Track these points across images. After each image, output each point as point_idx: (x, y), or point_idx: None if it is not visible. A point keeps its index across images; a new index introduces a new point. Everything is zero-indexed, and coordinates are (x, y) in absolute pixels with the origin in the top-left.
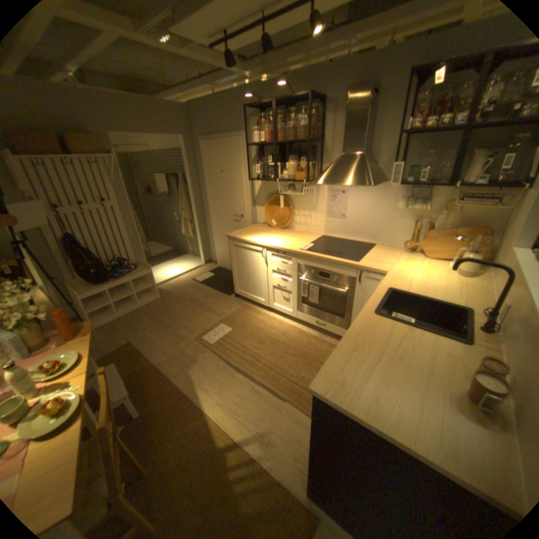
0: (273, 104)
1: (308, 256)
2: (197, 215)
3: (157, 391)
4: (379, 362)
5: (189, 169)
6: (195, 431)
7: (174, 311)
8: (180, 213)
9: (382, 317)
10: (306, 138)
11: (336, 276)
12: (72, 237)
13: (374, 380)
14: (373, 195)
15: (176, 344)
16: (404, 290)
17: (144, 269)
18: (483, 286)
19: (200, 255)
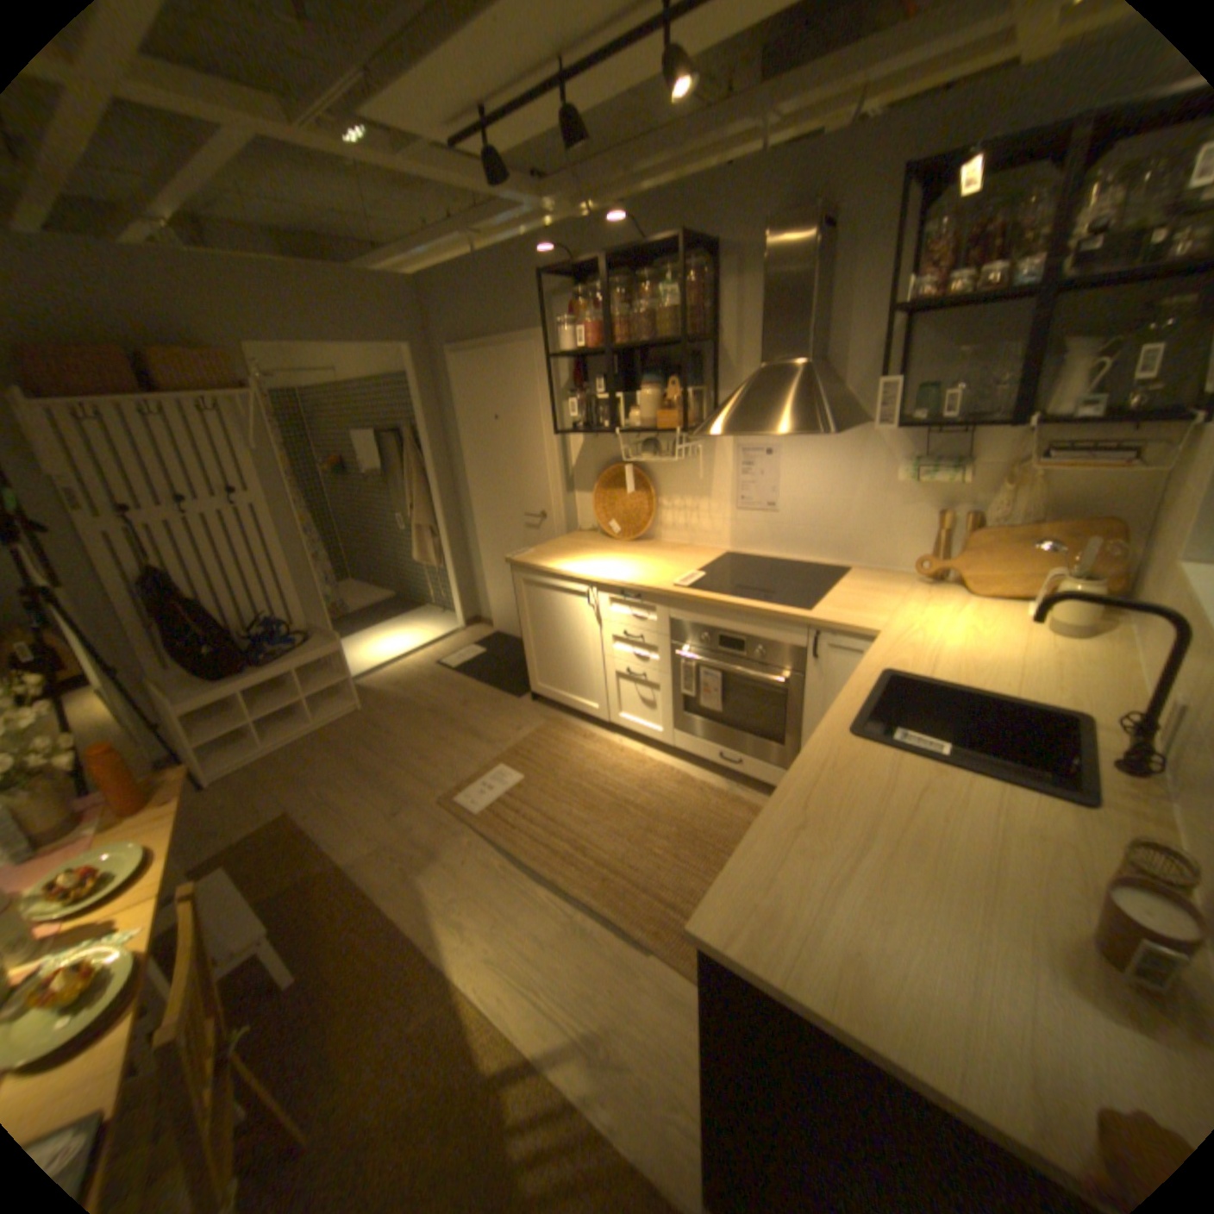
0: (603, 265)
1: (692, 601)
2: (446, 517)
3: (344, 932)
4: (864, 858)
5: (426, 416)
6: (430, 1032)
7: (392, 737)
8: (408, 515)
9: (868, 741)
10: (678, 335)
11: (759, 645)
12: (161, 577)
13: (851, 907)
14: (838, 456)
15: (393, 816)
16: (920, 675)
17: (324, 643)
18: (1114, 658)
19: (454, 607)
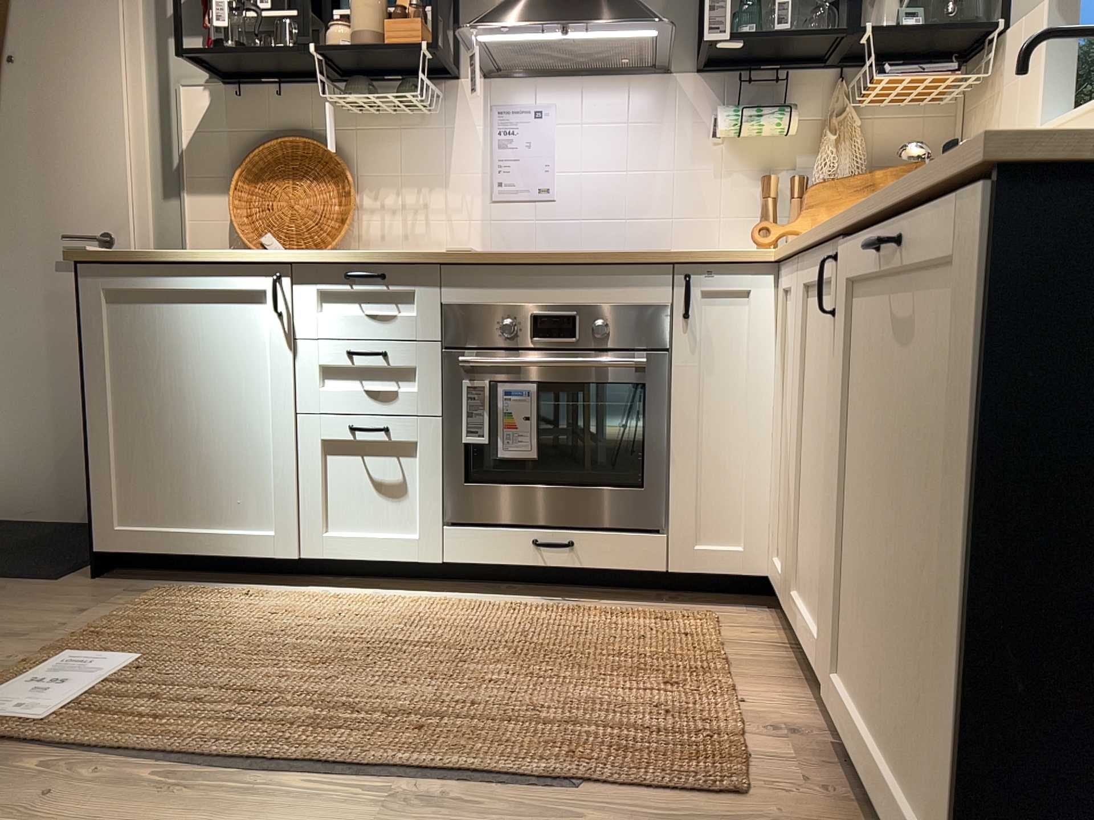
0: None
1: (487, 264)
2: None
3: None
4: None
5: None
6: None
7: None
8: None
9: None
10: None
11: (600, 320)
12: None
13: None
14: (632, 118)
15: None
16: None
17: None
18: None
19: None
